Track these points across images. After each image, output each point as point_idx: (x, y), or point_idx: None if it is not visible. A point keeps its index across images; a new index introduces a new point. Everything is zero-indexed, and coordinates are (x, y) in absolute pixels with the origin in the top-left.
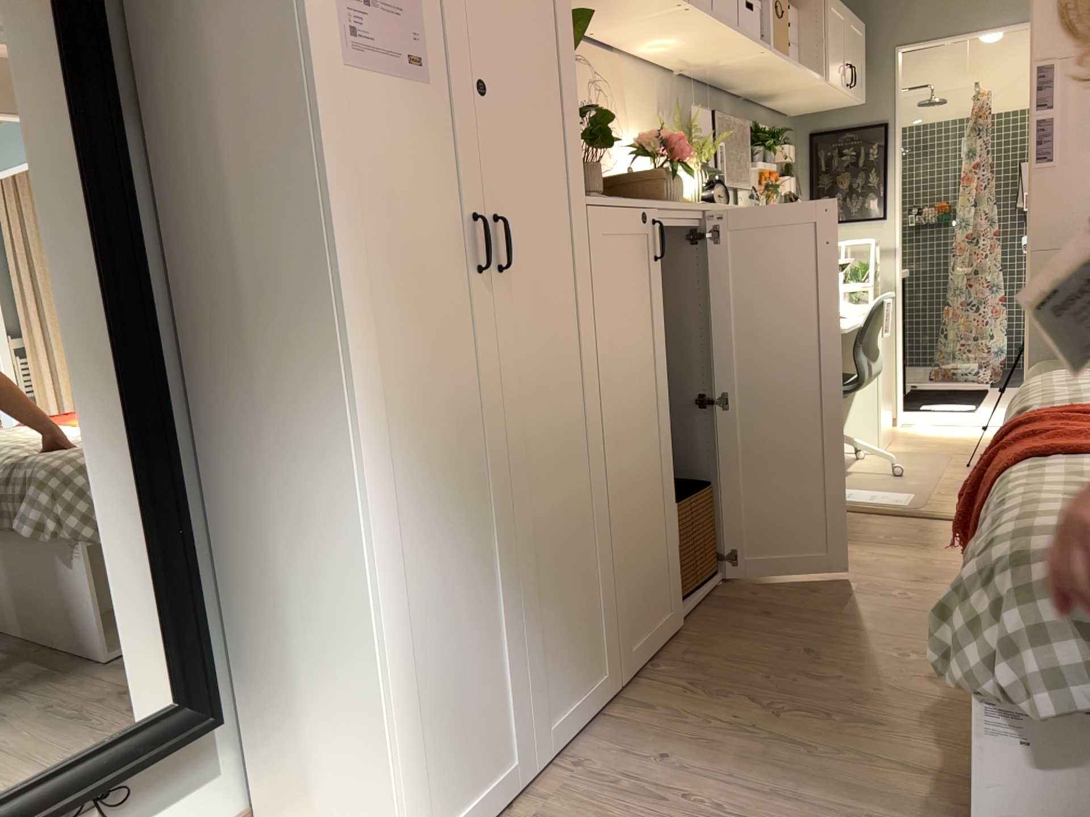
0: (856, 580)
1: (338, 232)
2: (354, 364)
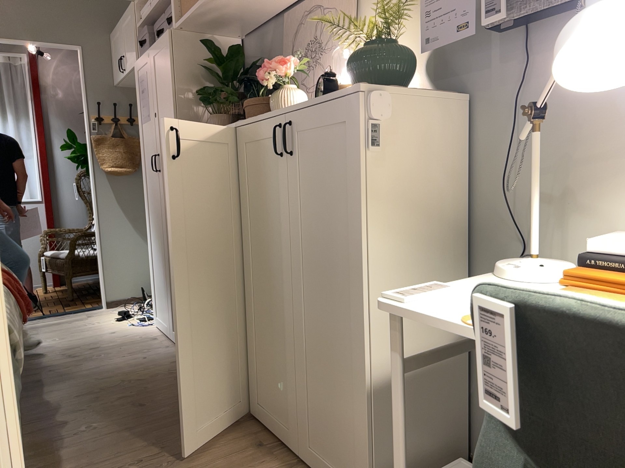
0: (176, 467)
1: (141, 163)
2: (144, 192)
